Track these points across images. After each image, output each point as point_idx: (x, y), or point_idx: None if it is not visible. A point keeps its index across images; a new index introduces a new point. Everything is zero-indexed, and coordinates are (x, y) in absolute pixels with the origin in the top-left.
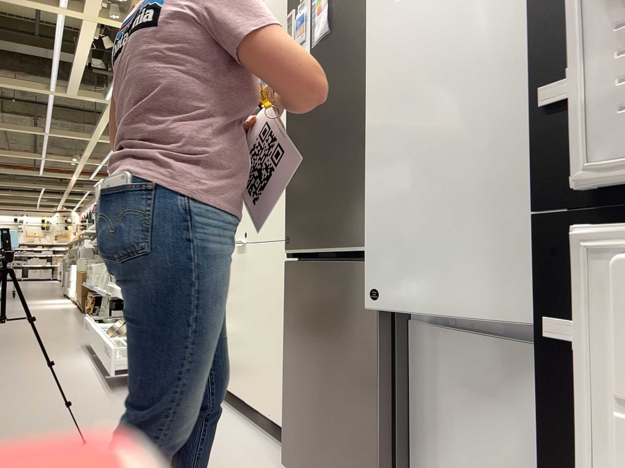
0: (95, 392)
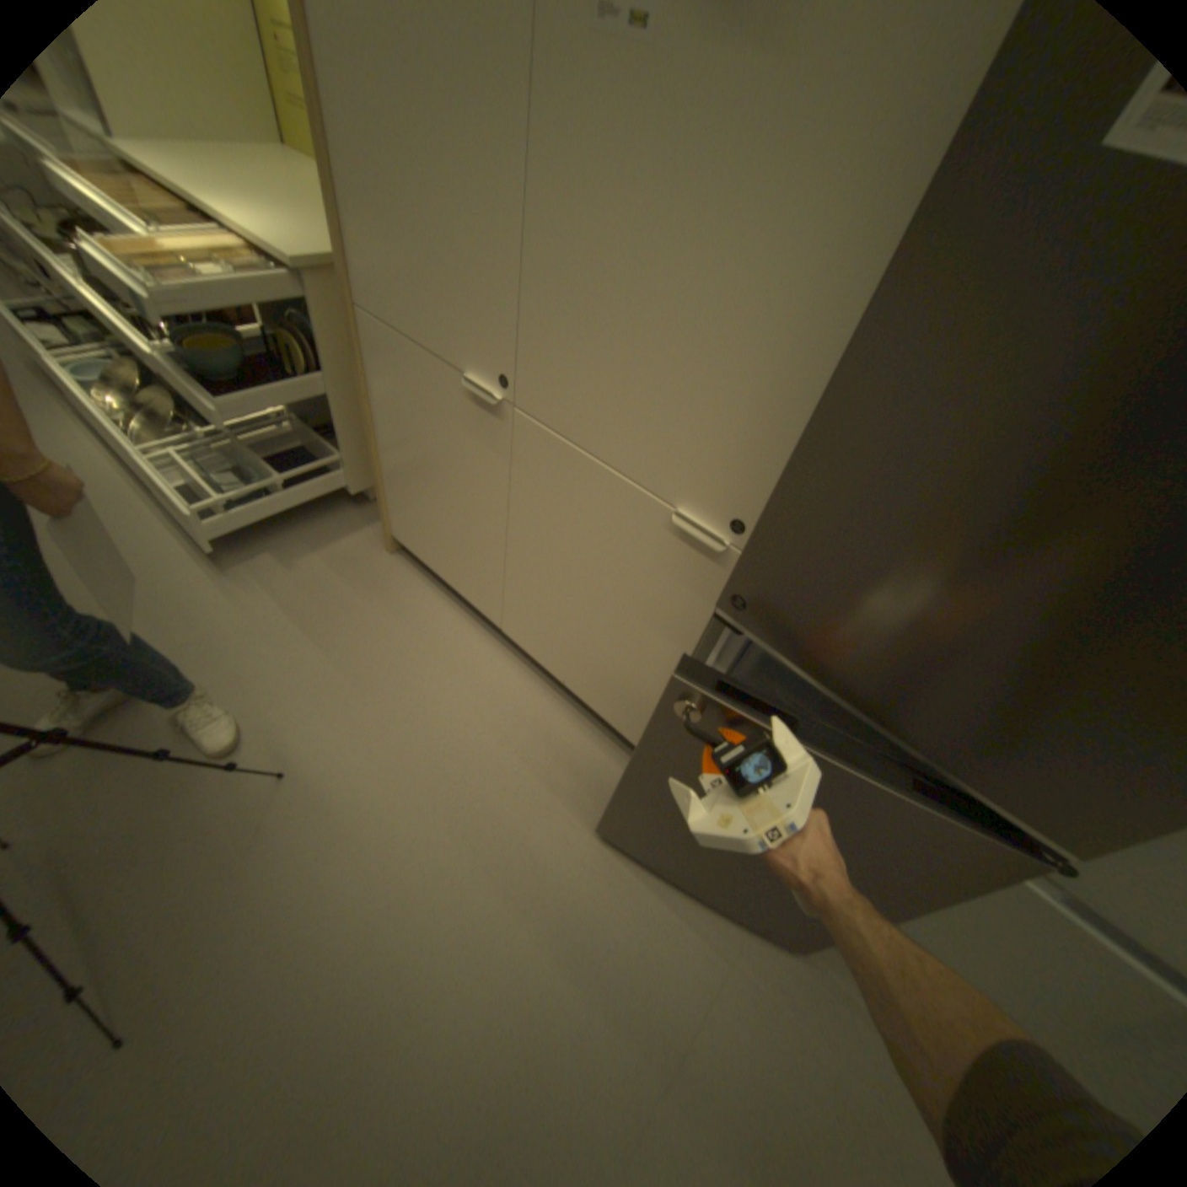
0: (186, 573)
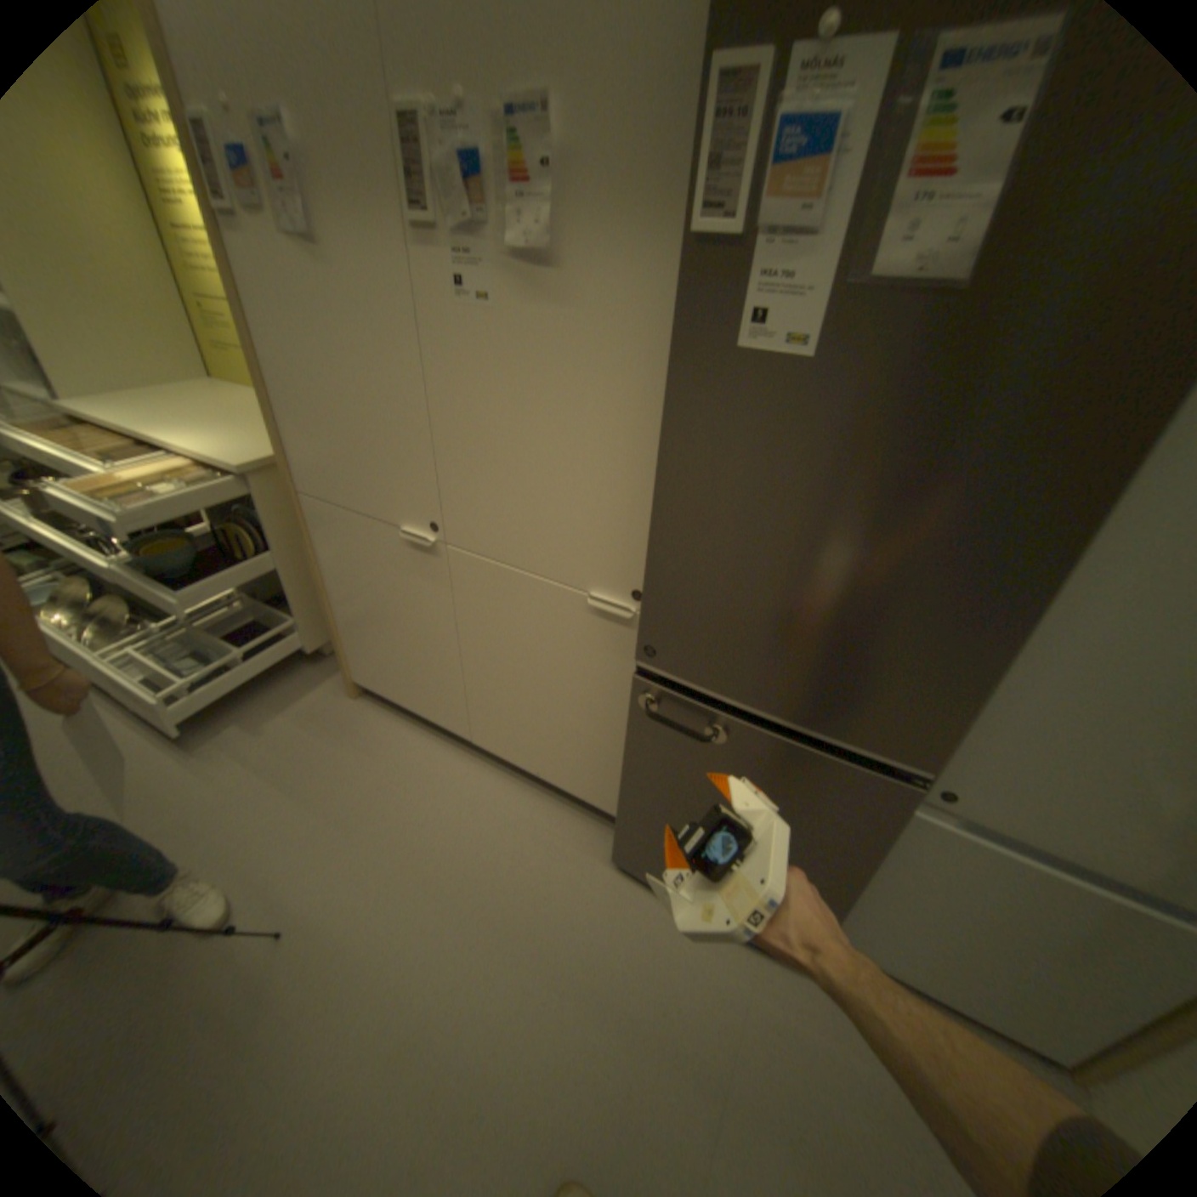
0: (152, 763)
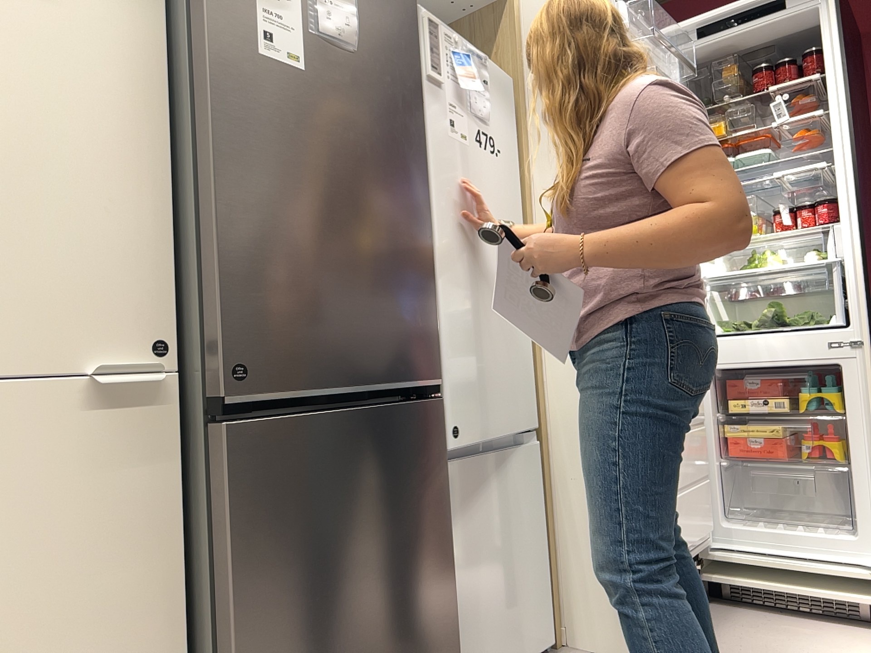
0: None
